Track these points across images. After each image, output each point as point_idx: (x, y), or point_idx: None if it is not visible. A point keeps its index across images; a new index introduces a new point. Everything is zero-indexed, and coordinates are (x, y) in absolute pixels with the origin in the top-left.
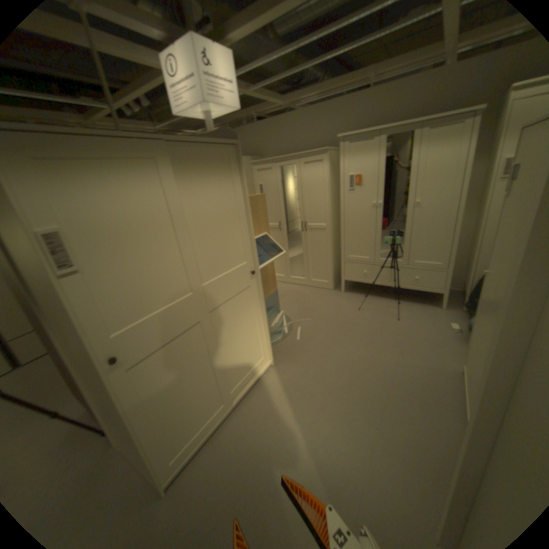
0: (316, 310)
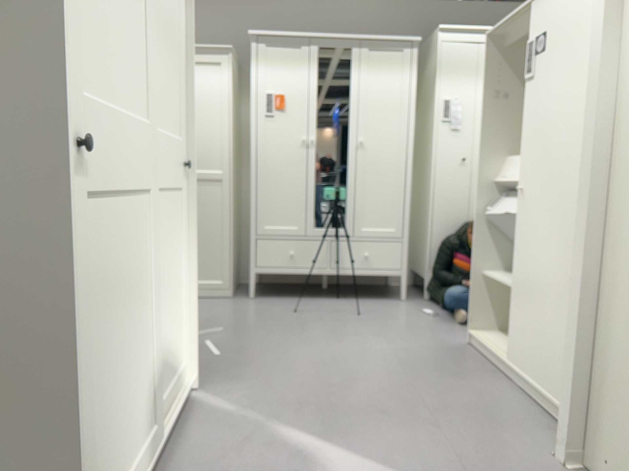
0: (220, 321)
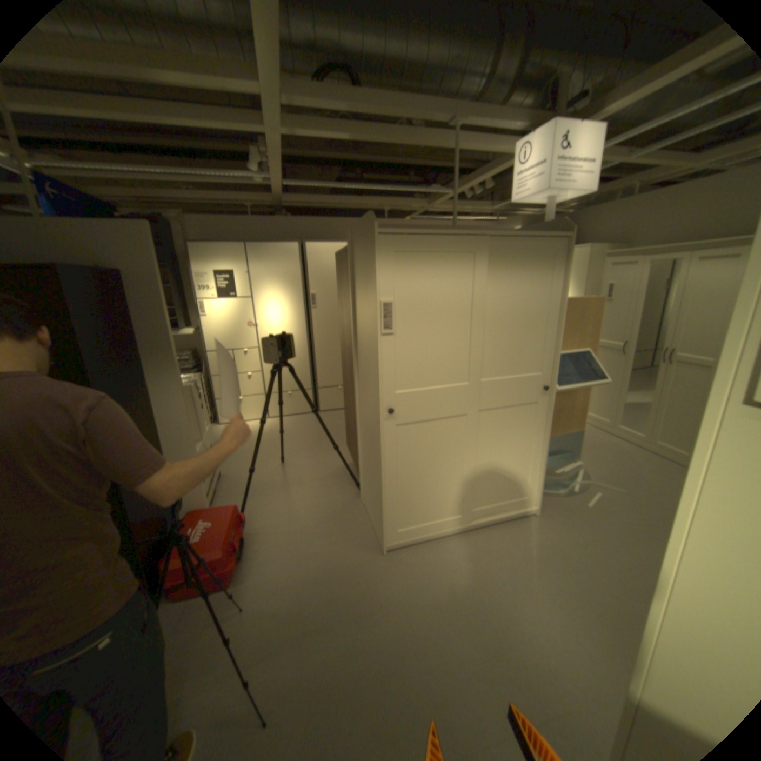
0: (642, 485)
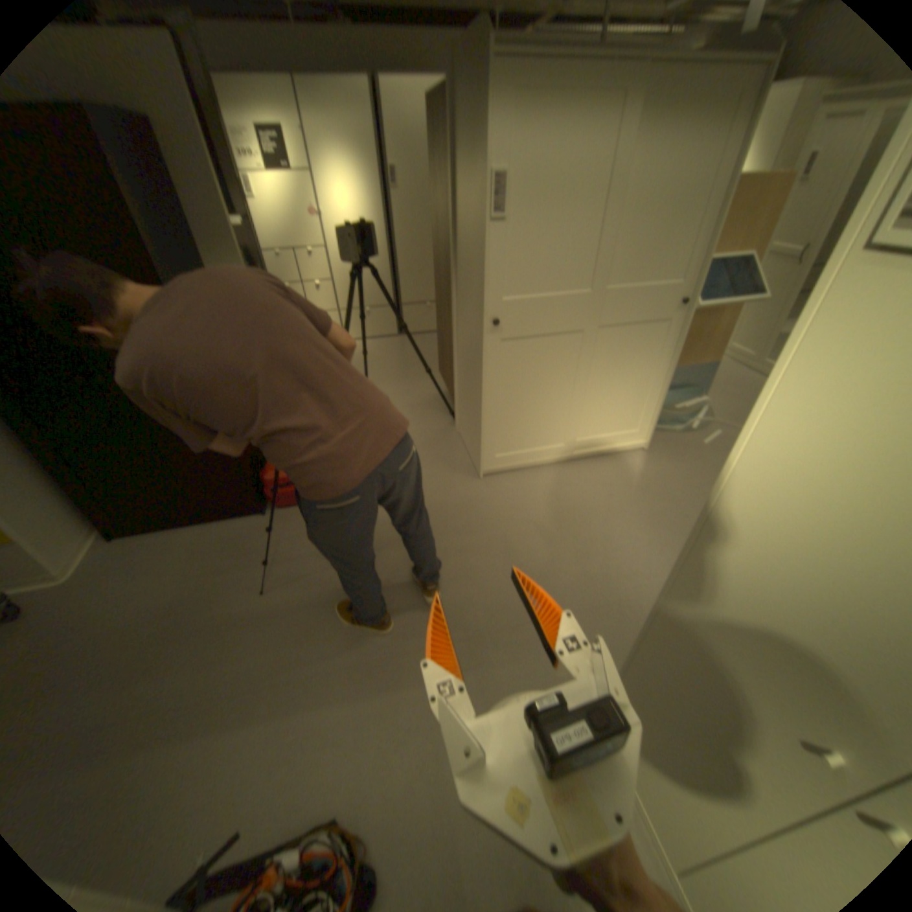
0: None
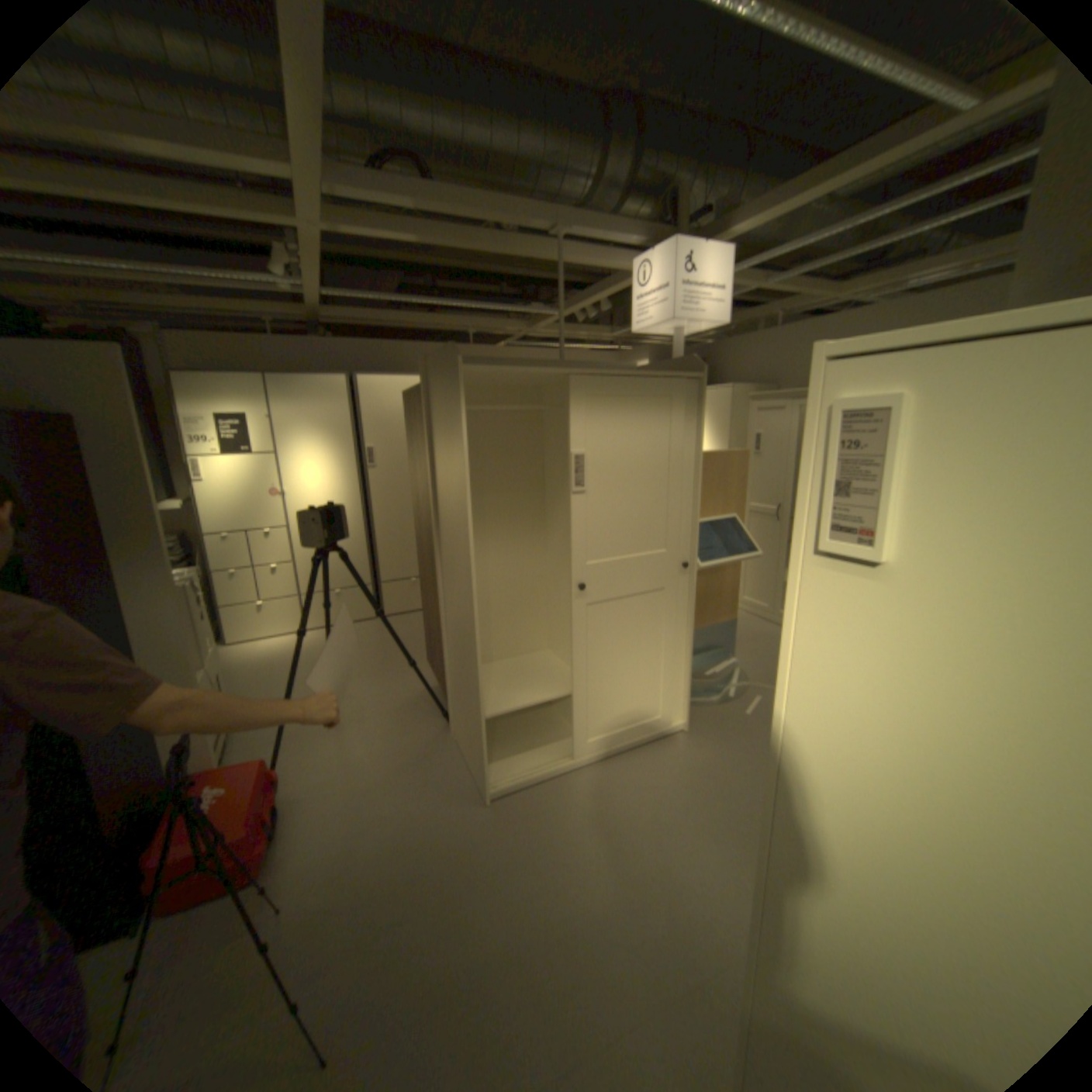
0: None
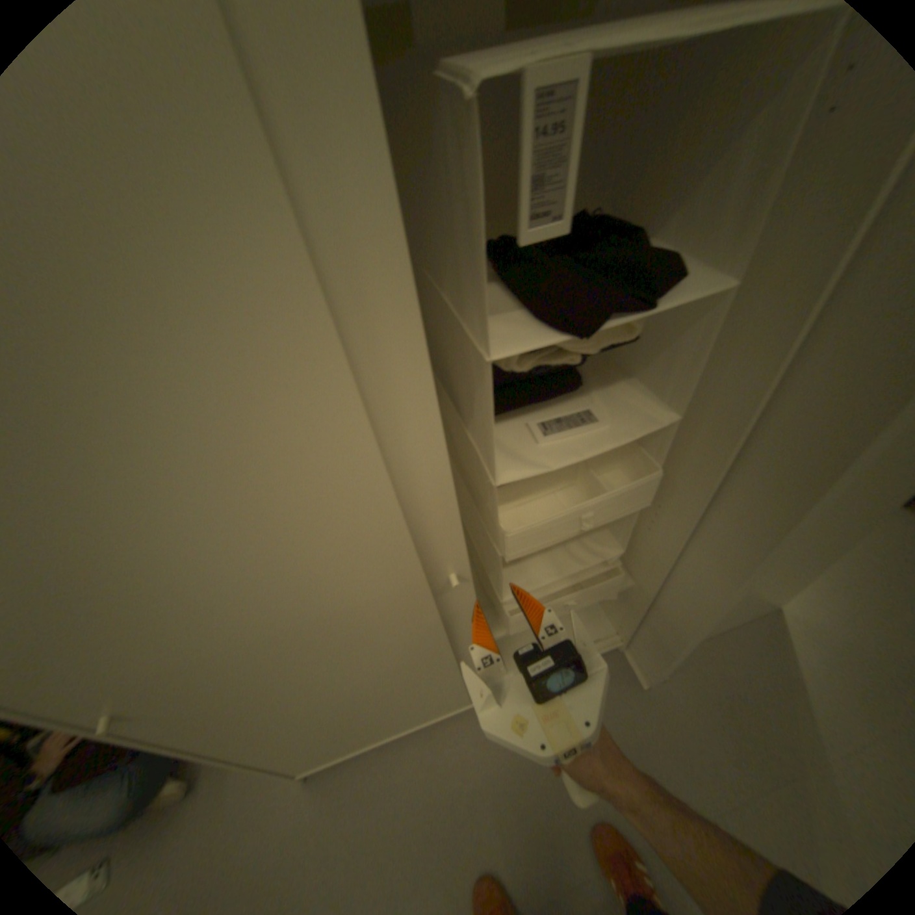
0: None
